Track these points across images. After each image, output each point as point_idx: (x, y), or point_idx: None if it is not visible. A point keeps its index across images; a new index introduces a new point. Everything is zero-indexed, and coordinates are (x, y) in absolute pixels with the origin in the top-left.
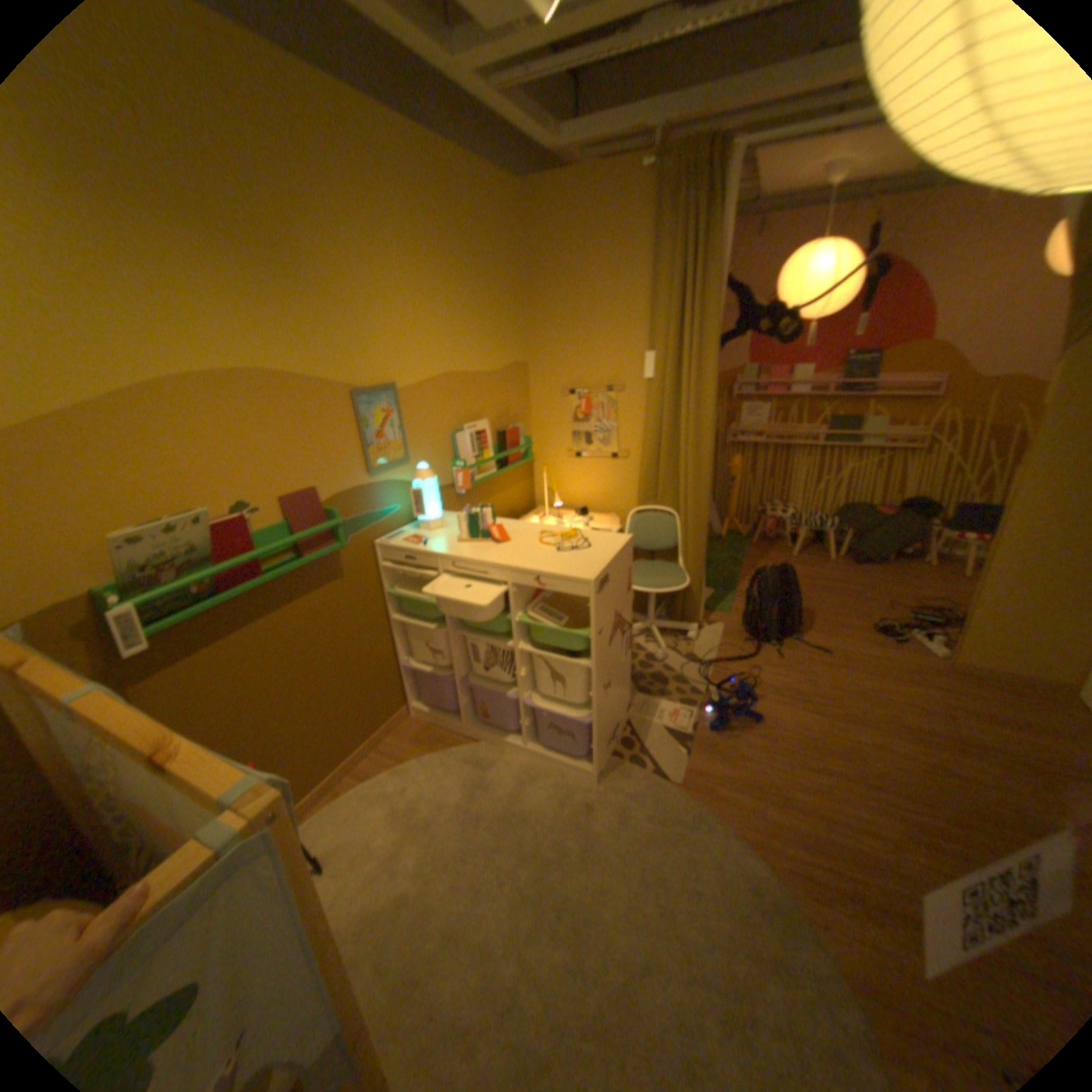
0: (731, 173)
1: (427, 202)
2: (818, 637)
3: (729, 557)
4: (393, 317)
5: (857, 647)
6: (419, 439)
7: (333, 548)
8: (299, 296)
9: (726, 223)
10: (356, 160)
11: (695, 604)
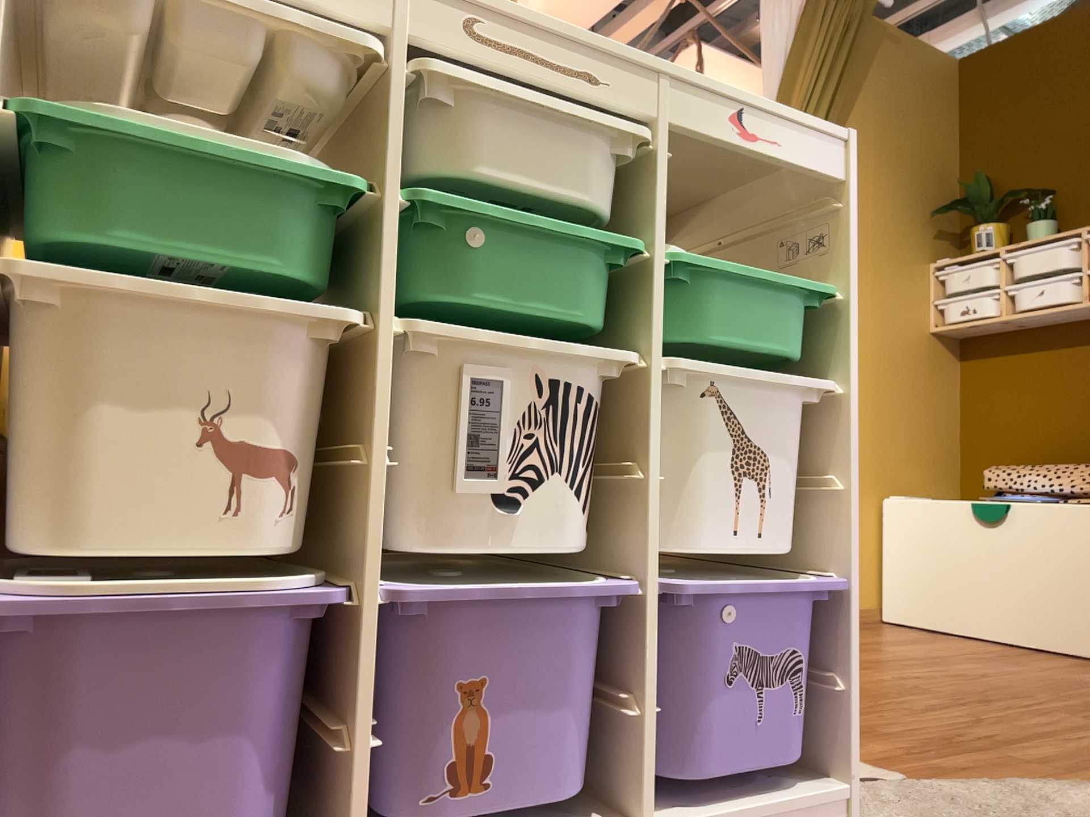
0: None
1: None
2: None
3: None
4: None
5: None
6: None
7: None
8: None
9: None
10: None
11: None
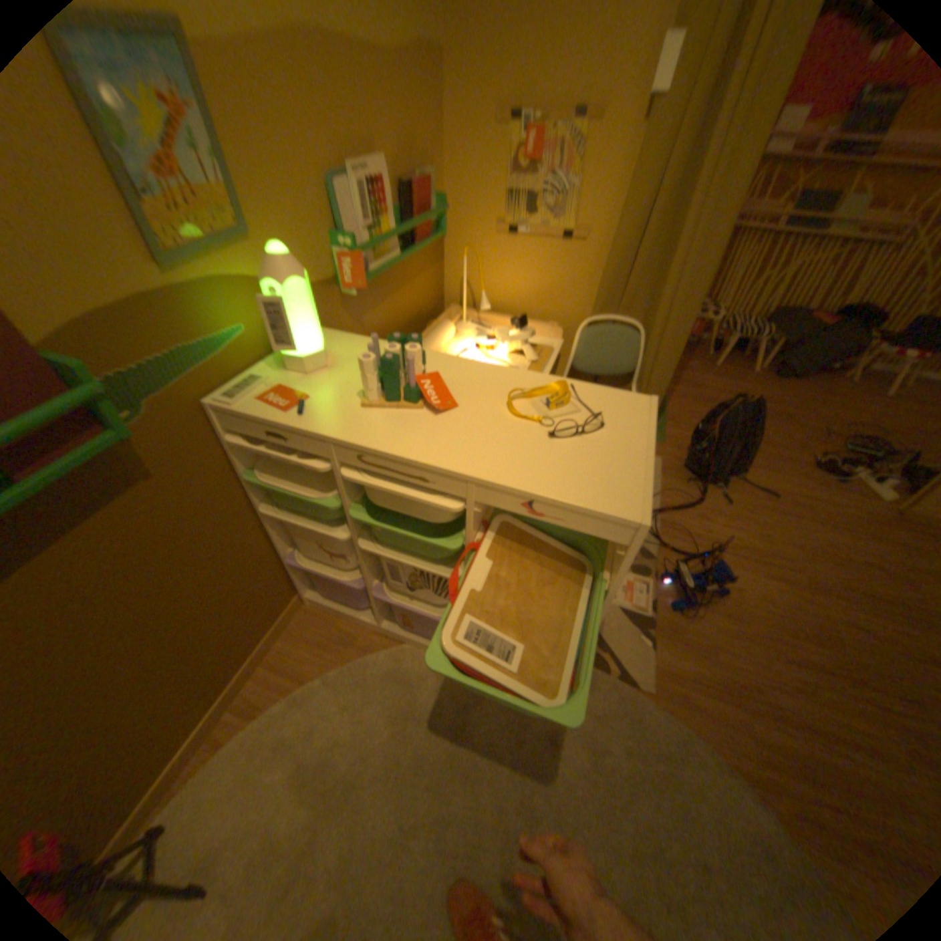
0: None
1: None
2: (761, 474)
3: None
4: None
5: (803, 487)
6: (263, 178)
7: (98, 439)
8: None
9: None
10: None
11: None
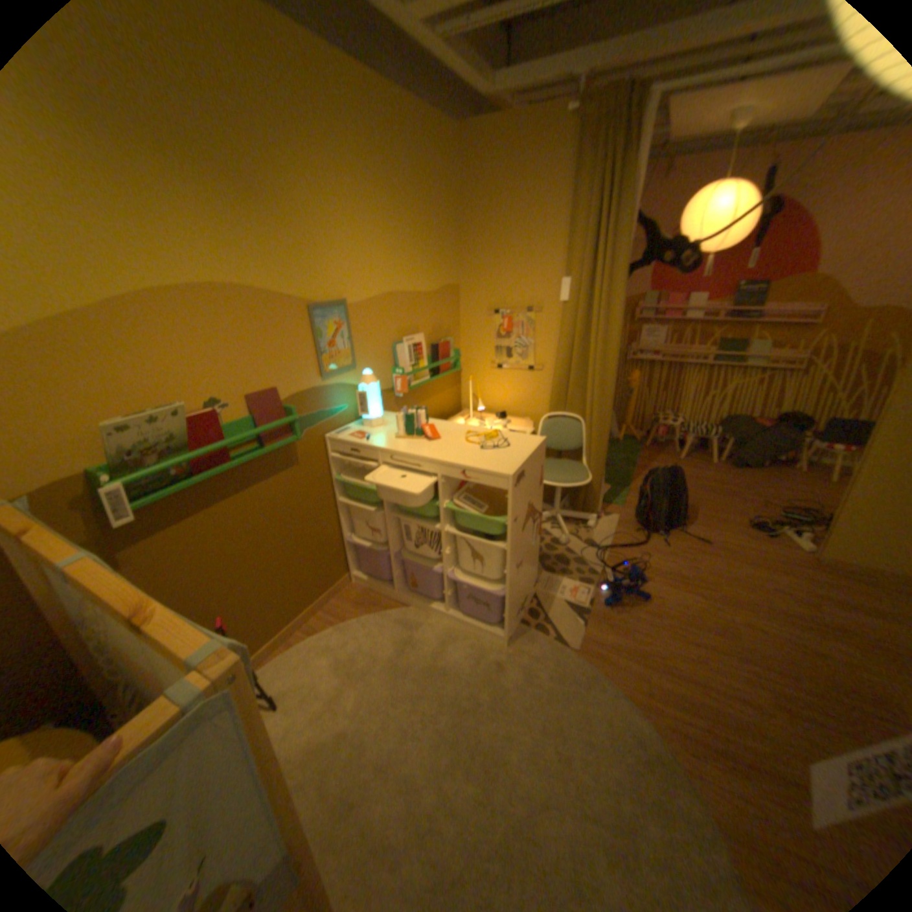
0: (647, 117)
1: (377, 140)
2: (700, 529)
3: (625, 458)
4: (345, 242)
5: (734, 539)
6: (365, 348)
7: (291, 440)
8: (266, 221)
9: (640, 164)
10: (317, 101)
11: (595, 497)
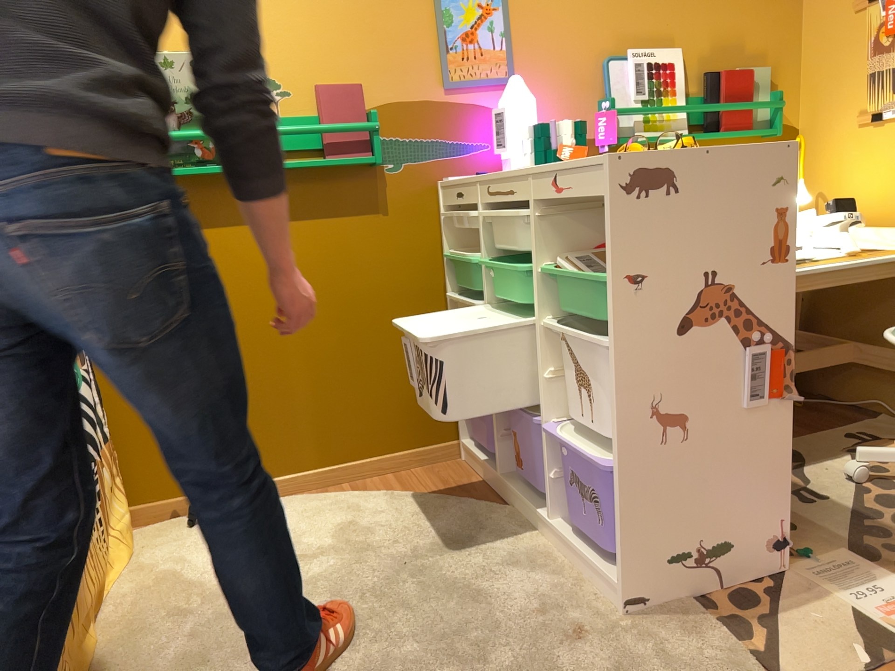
0: None
1: None
2: None
3: None
4: None
5: None
6: (539, 55)
7: (366, 157)
8: None
9: None
10: None
11: None
